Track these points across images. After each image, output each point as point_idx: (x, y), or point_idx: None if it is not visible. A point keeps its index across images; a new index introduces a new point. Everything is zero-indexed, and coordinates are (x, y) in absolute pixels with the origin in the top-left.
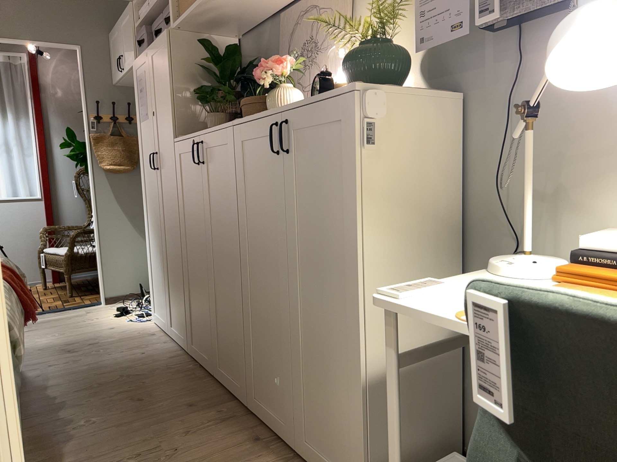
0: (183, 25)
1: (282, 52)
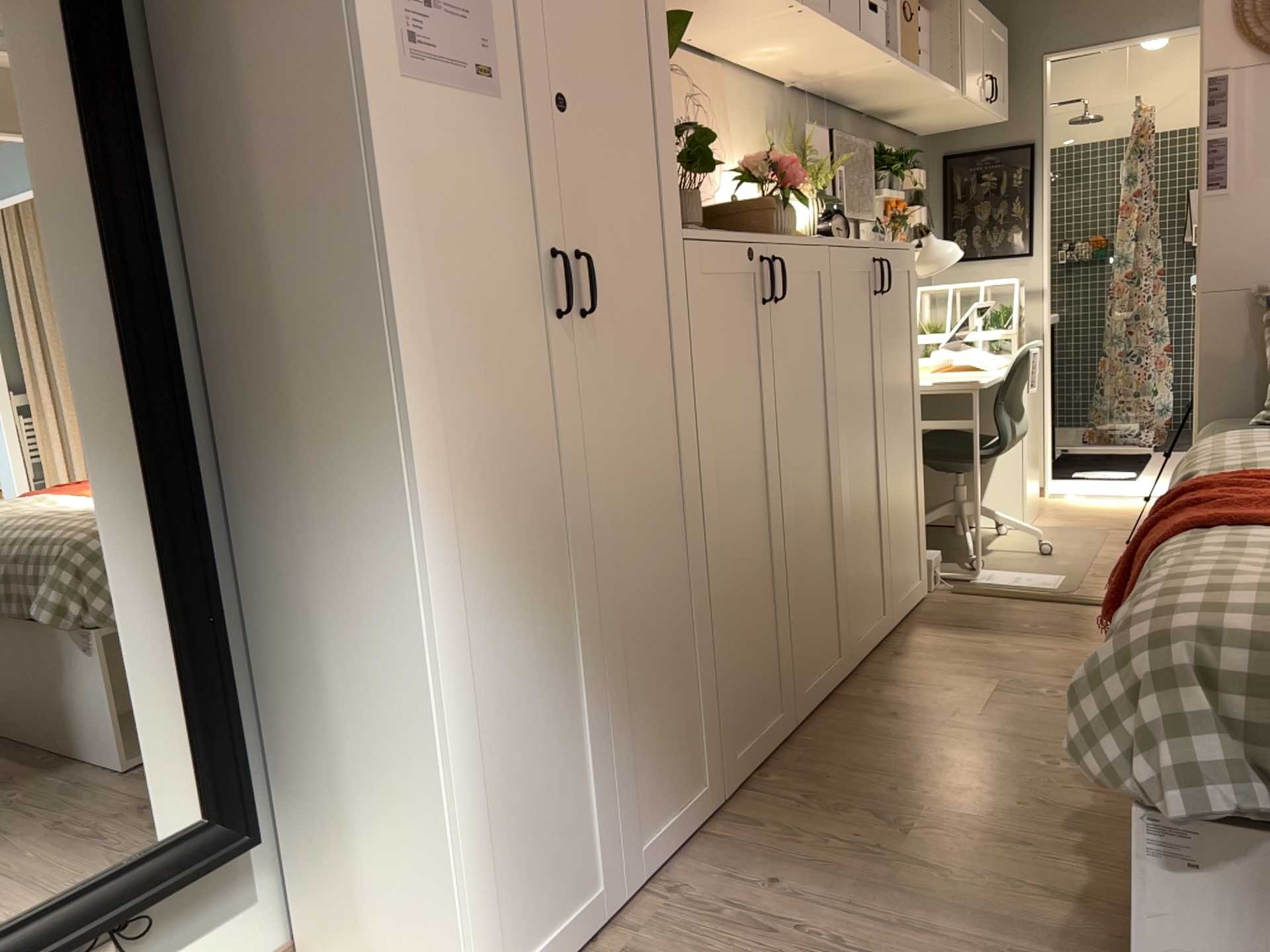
0: None
1: None
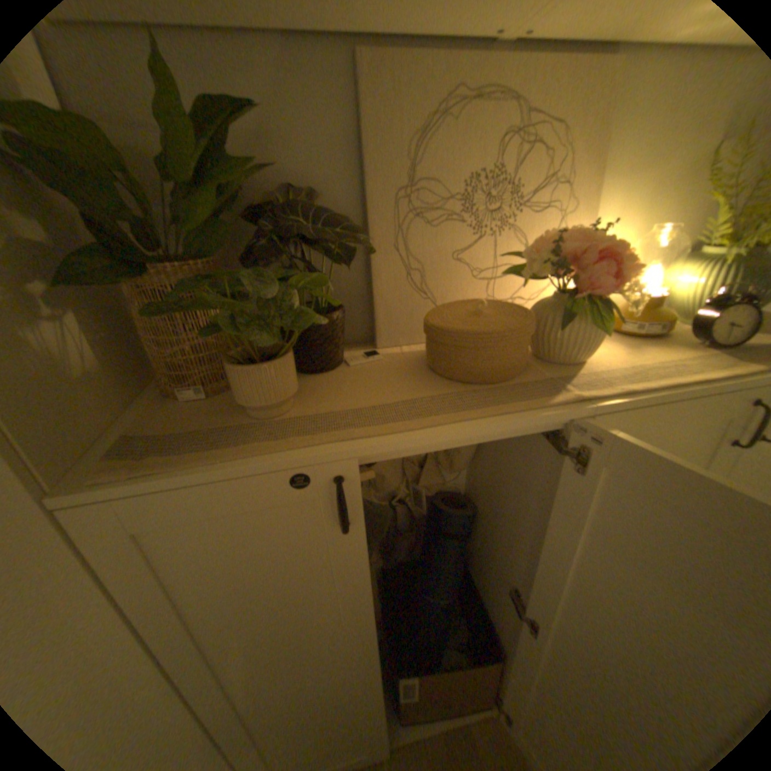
0: None
1: (384, 168)
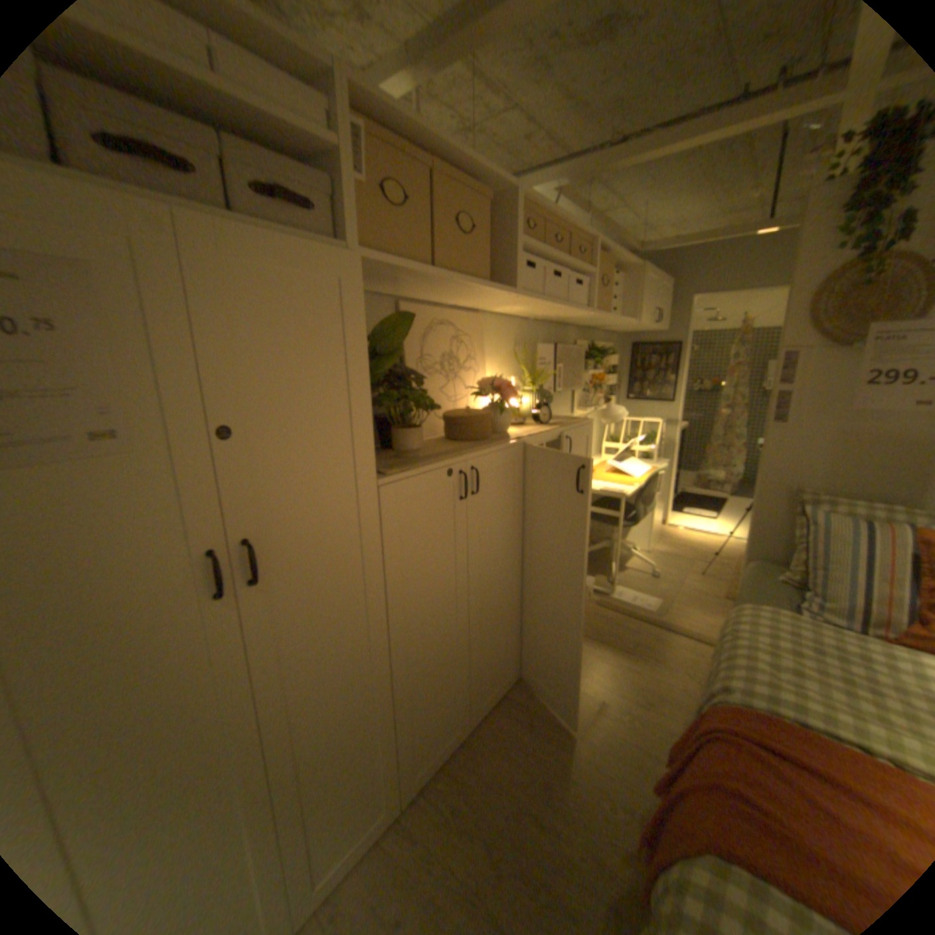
0: (368, 262)
1: (412, 350)
